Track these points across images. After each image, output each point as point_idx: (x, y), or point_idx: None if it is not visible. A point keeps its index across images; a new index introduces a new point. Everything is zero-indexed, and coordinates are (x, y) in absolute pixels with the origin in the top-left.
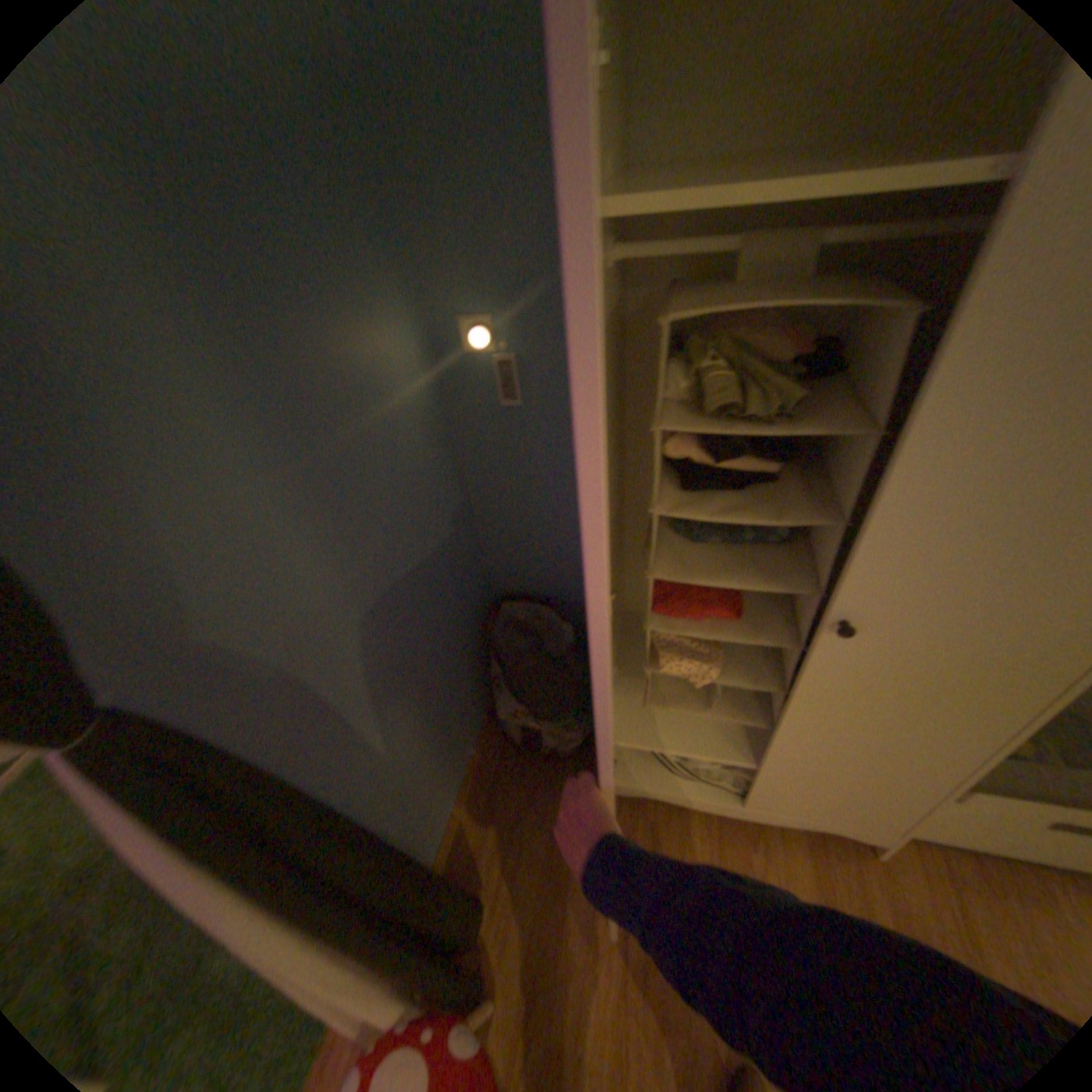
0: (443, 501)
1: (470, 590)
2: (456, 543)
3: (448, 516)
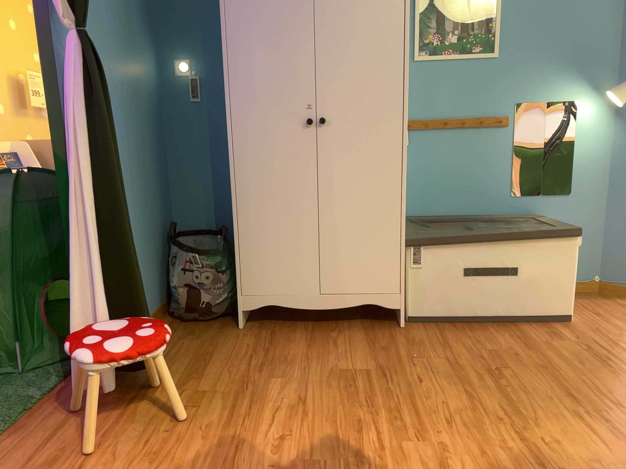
0: (156, 141)
1: (162, 206)
2: (159, 169)
3: (157, 151)
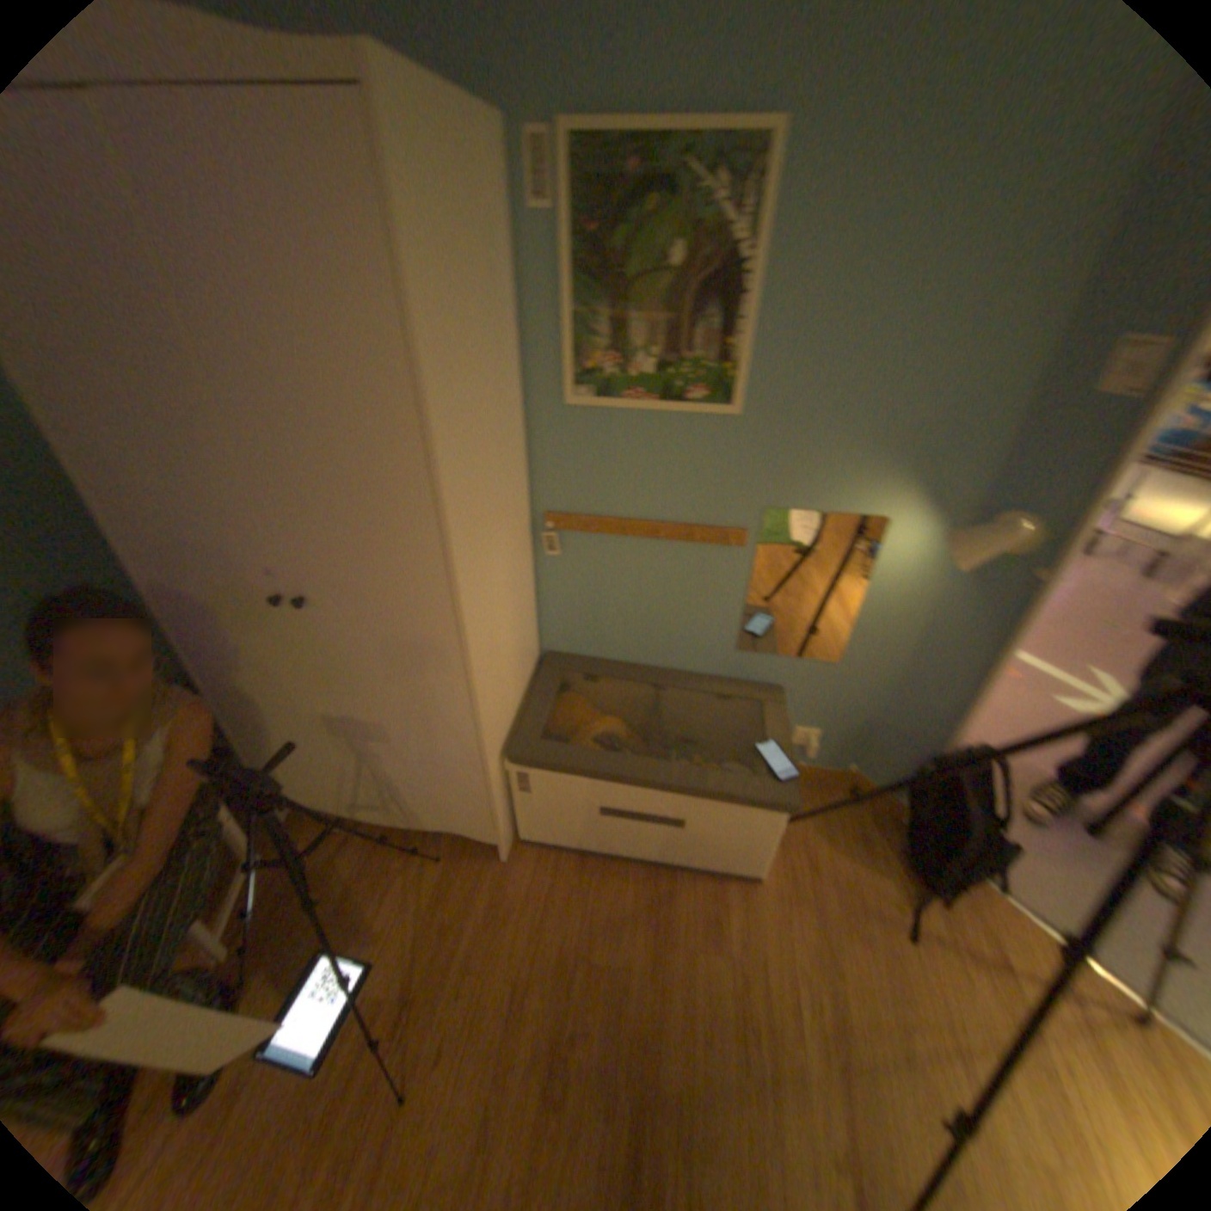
0: None
1: None
2: None
3: None
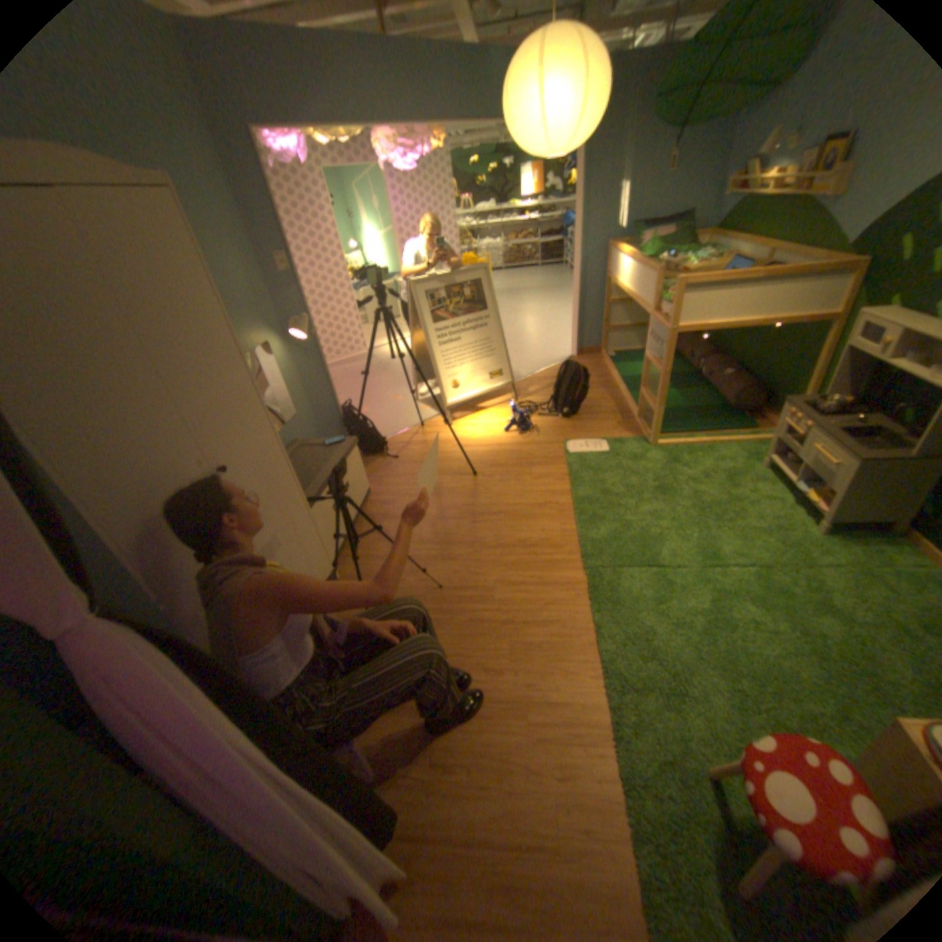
0: None
1: None
2: None
3: None
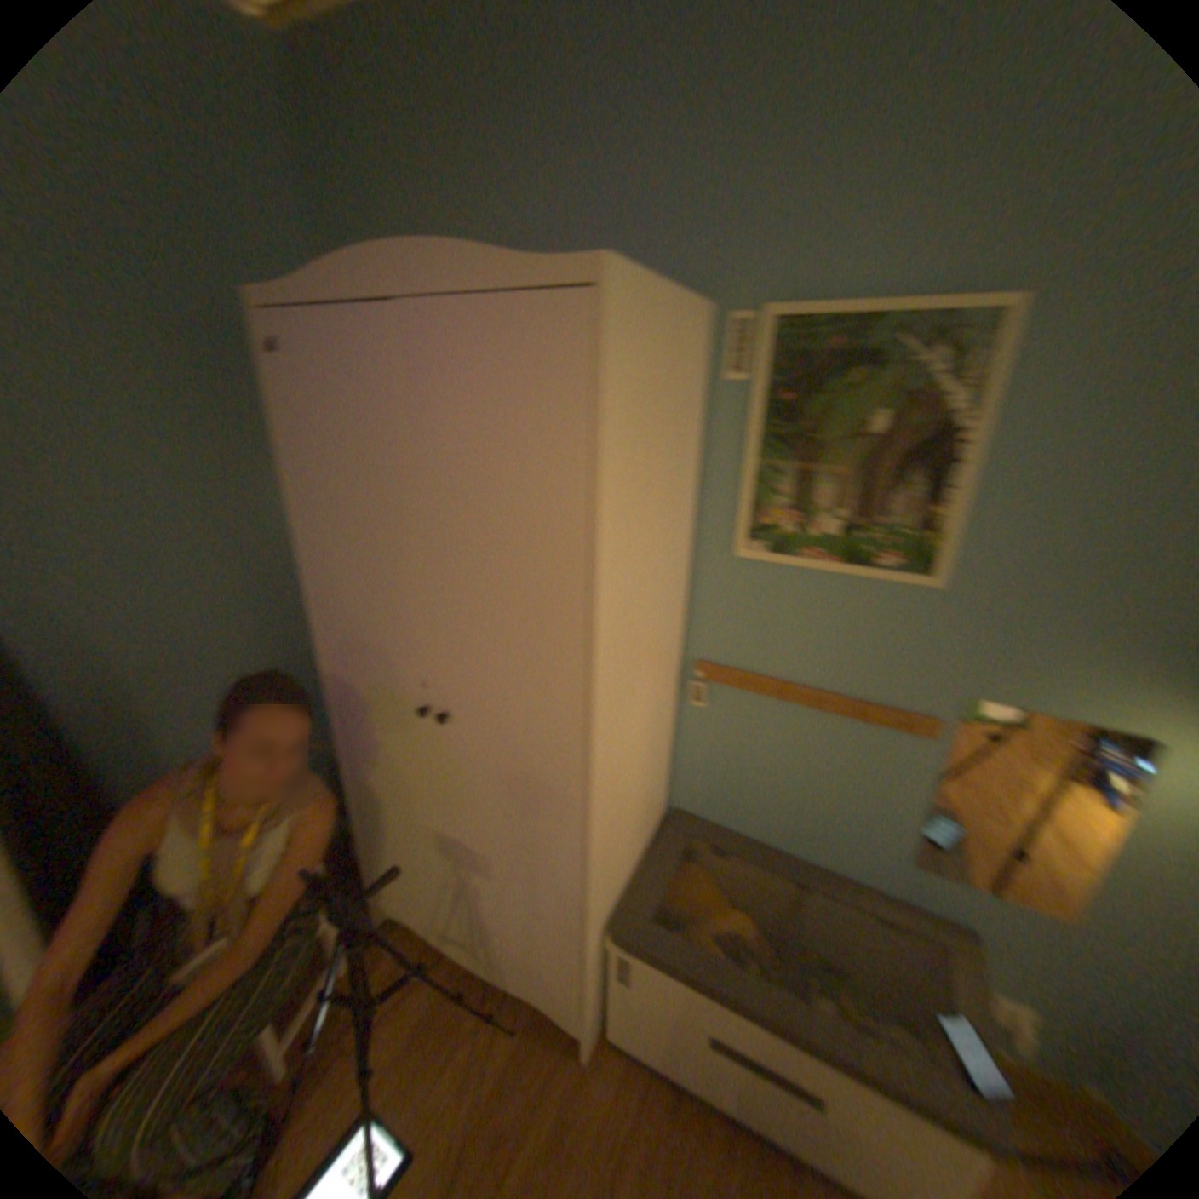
0: None
1: None
2: None
3: None
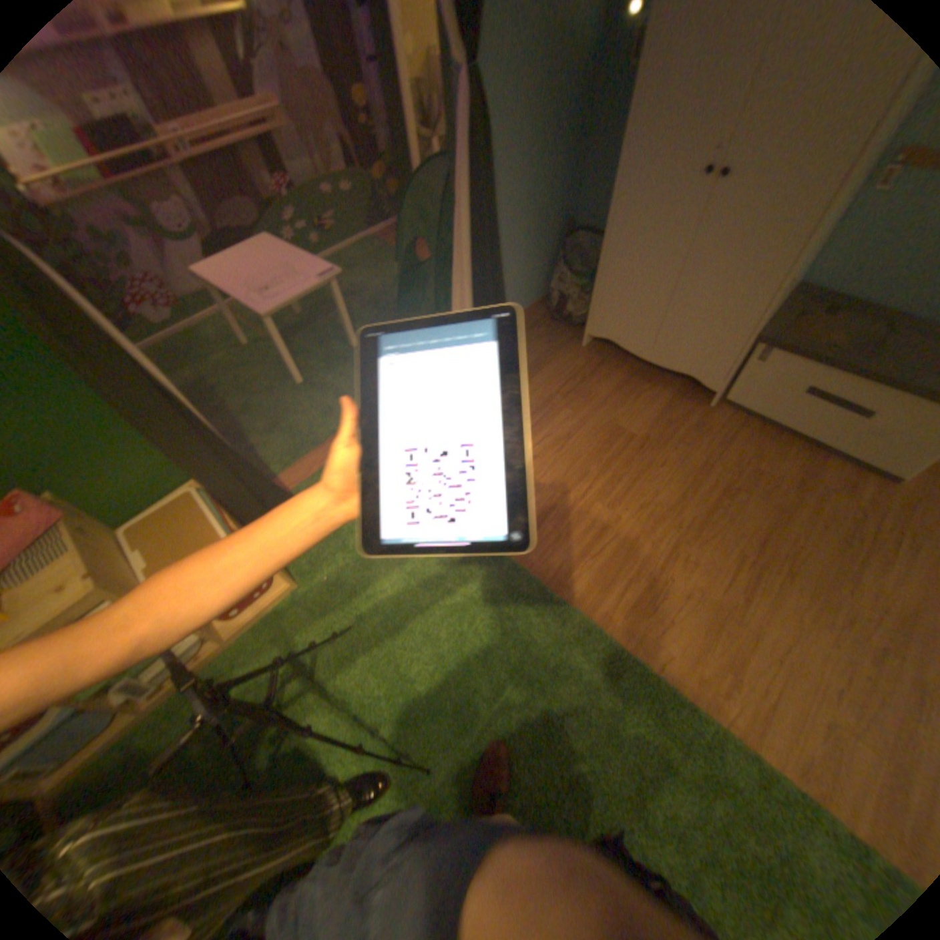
0: (574, 127)
1: (565, 204)
2: (570, 162)
3: (573, 139)
